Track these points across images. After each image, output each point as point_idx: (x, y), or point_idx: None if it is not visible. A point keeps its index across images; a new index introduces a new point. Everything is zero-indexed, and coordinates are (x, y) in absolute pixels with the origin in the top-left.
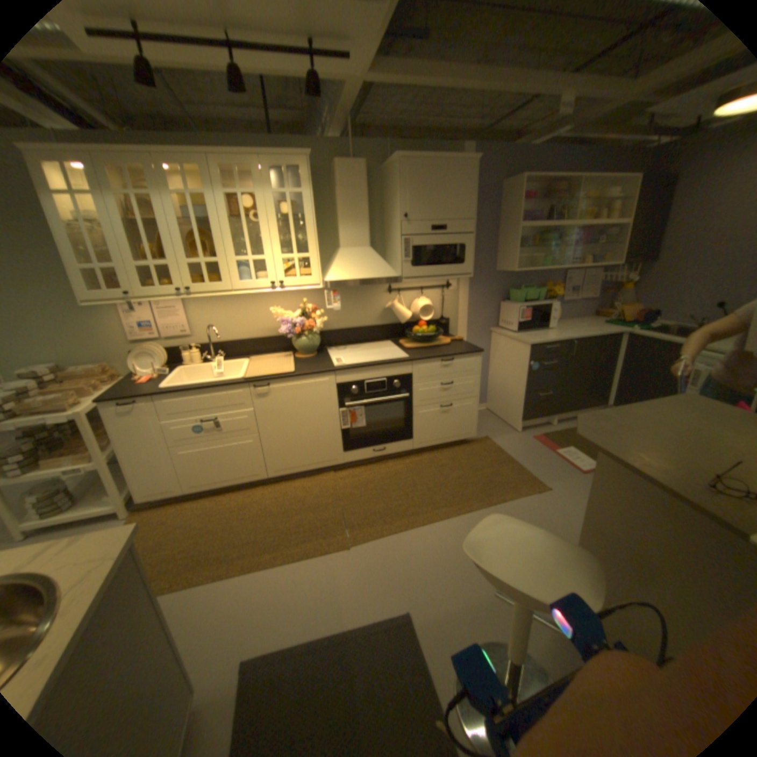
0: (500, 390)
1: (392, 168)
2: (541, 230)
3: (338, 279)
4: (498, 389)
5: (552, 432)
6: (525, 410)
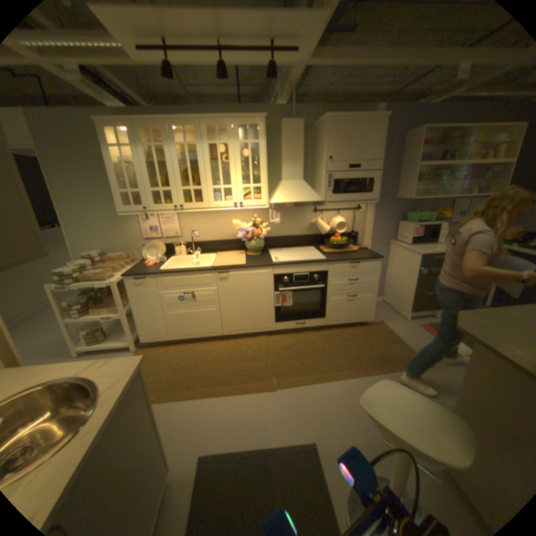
0: (394, 287)
1: (322, 124)
2: (436, 167)
3: (279, 202)
4: (393, 286)
5: (436, 322)
6: (414, 304)
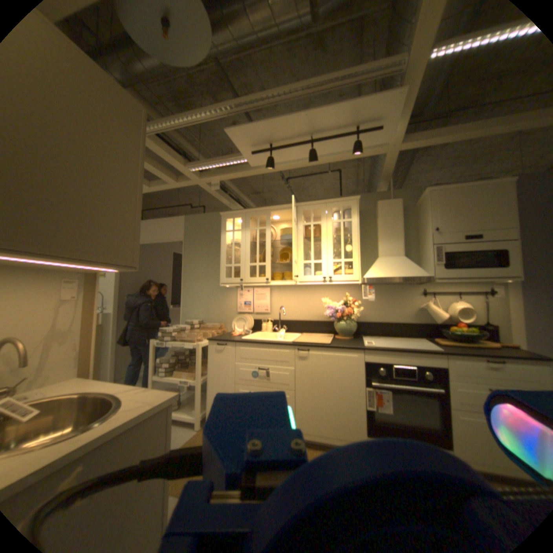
0: None
1: (423, 200)
2: None
3: (372, 275)
4: None
5: None
6: None
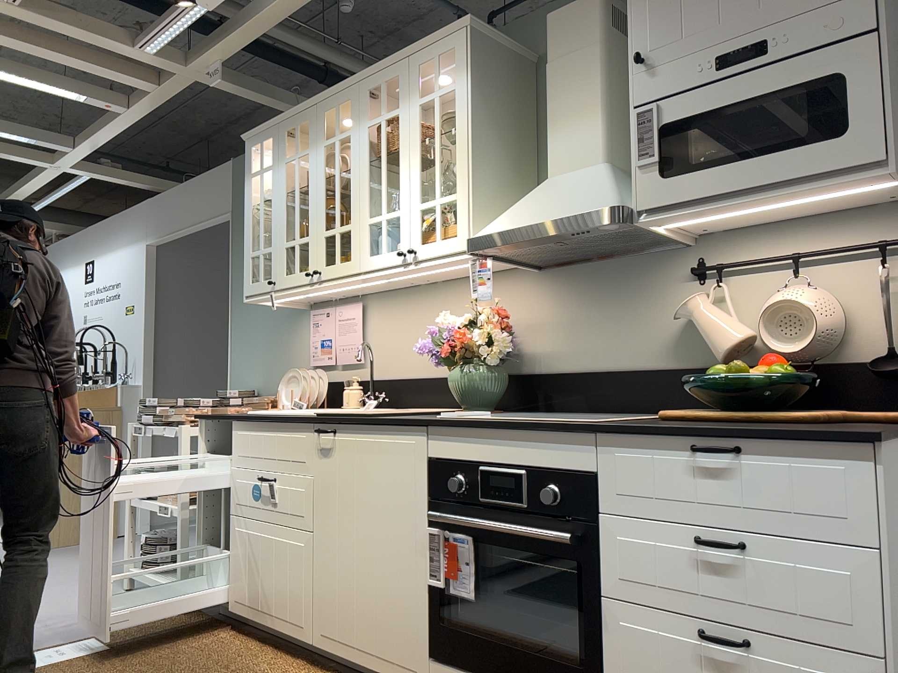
0: None
1: None
2: None
3: (490, 229)
4: None
5: None
6: None
